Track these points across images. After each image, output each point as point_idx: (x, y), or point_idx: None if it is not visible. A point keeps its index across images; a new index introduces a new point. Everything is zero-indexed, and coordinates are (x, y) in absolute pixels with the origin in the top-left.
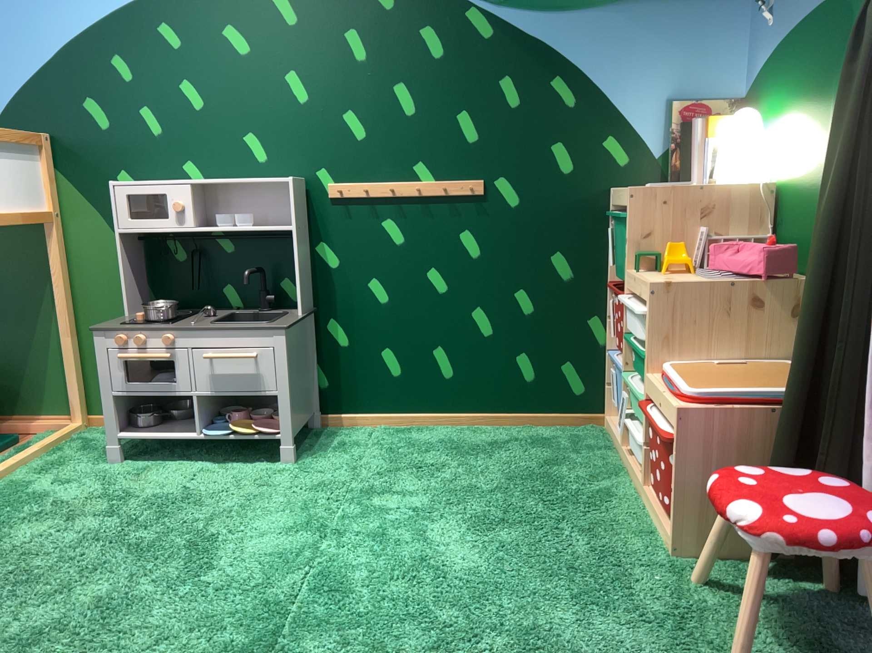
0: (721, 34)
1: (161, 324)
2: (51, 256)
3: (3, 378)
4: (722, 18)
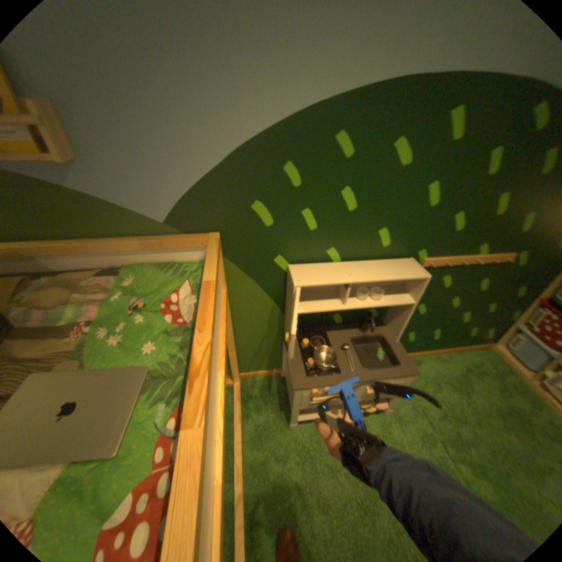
0: None
1: (331, 371)
2: None
3: None
4: None
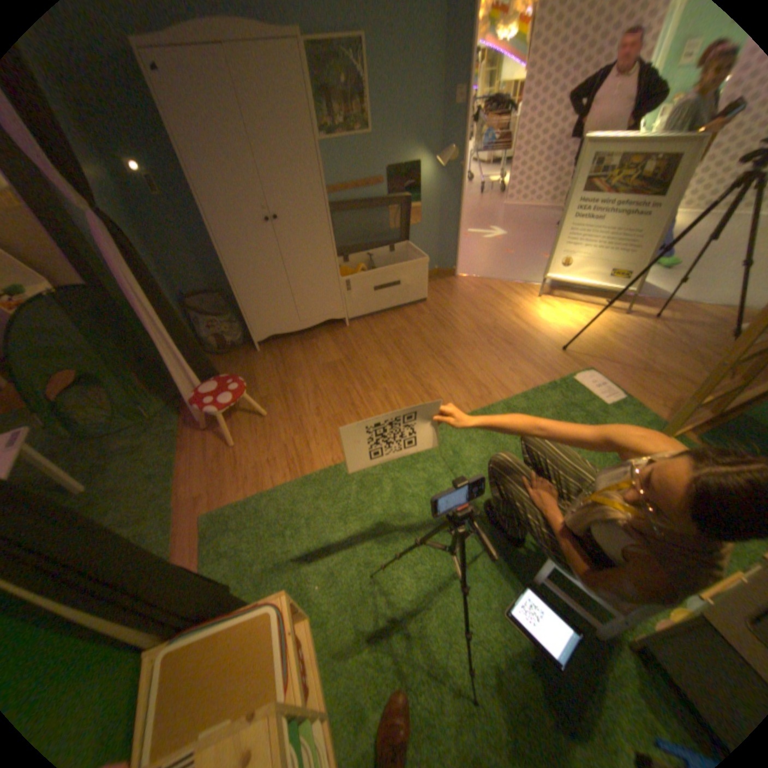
0: None
1: None
2: None
3: None
4: None
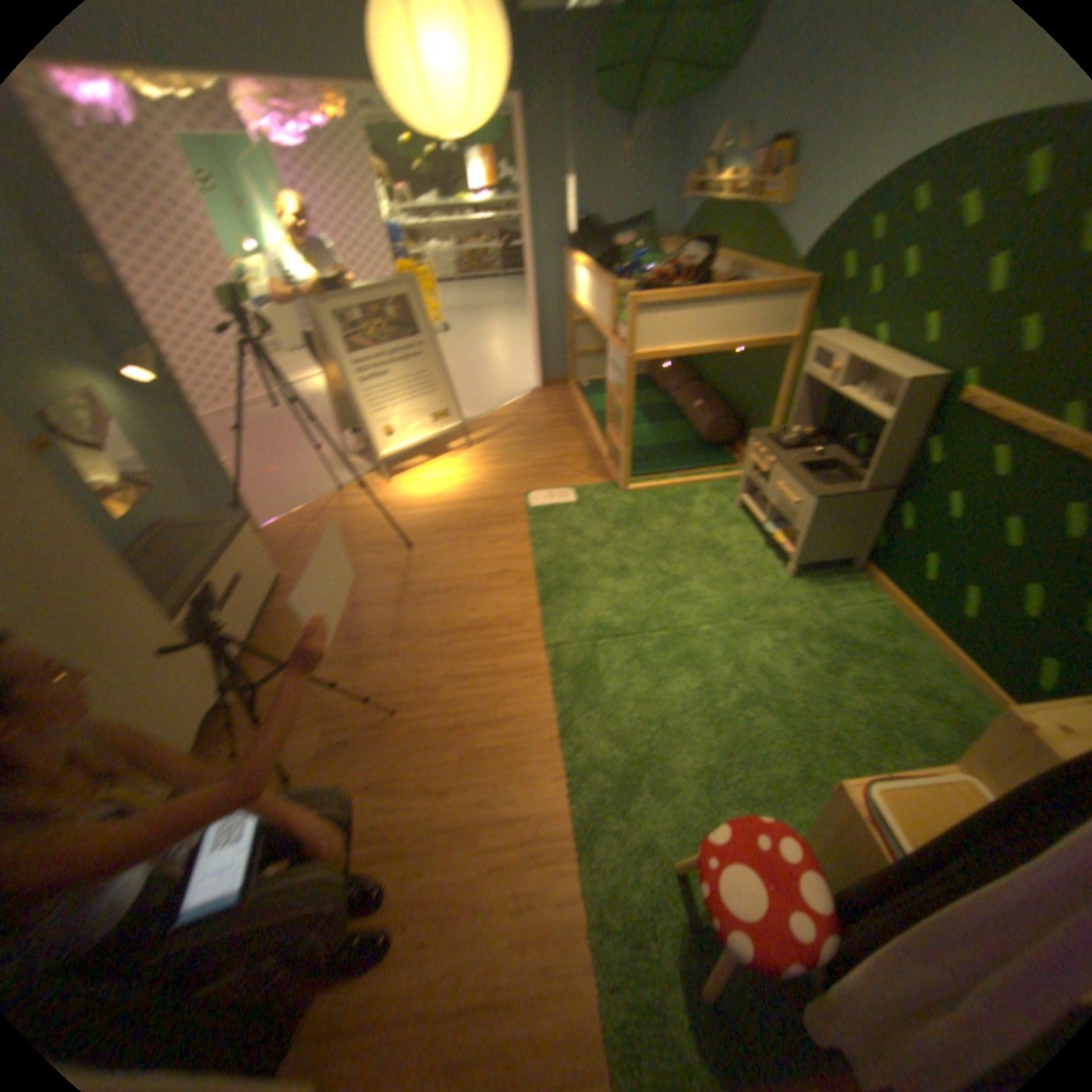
0: None
1: (780, 449)
2: (791, 365)
3: (752, 426)
4: None
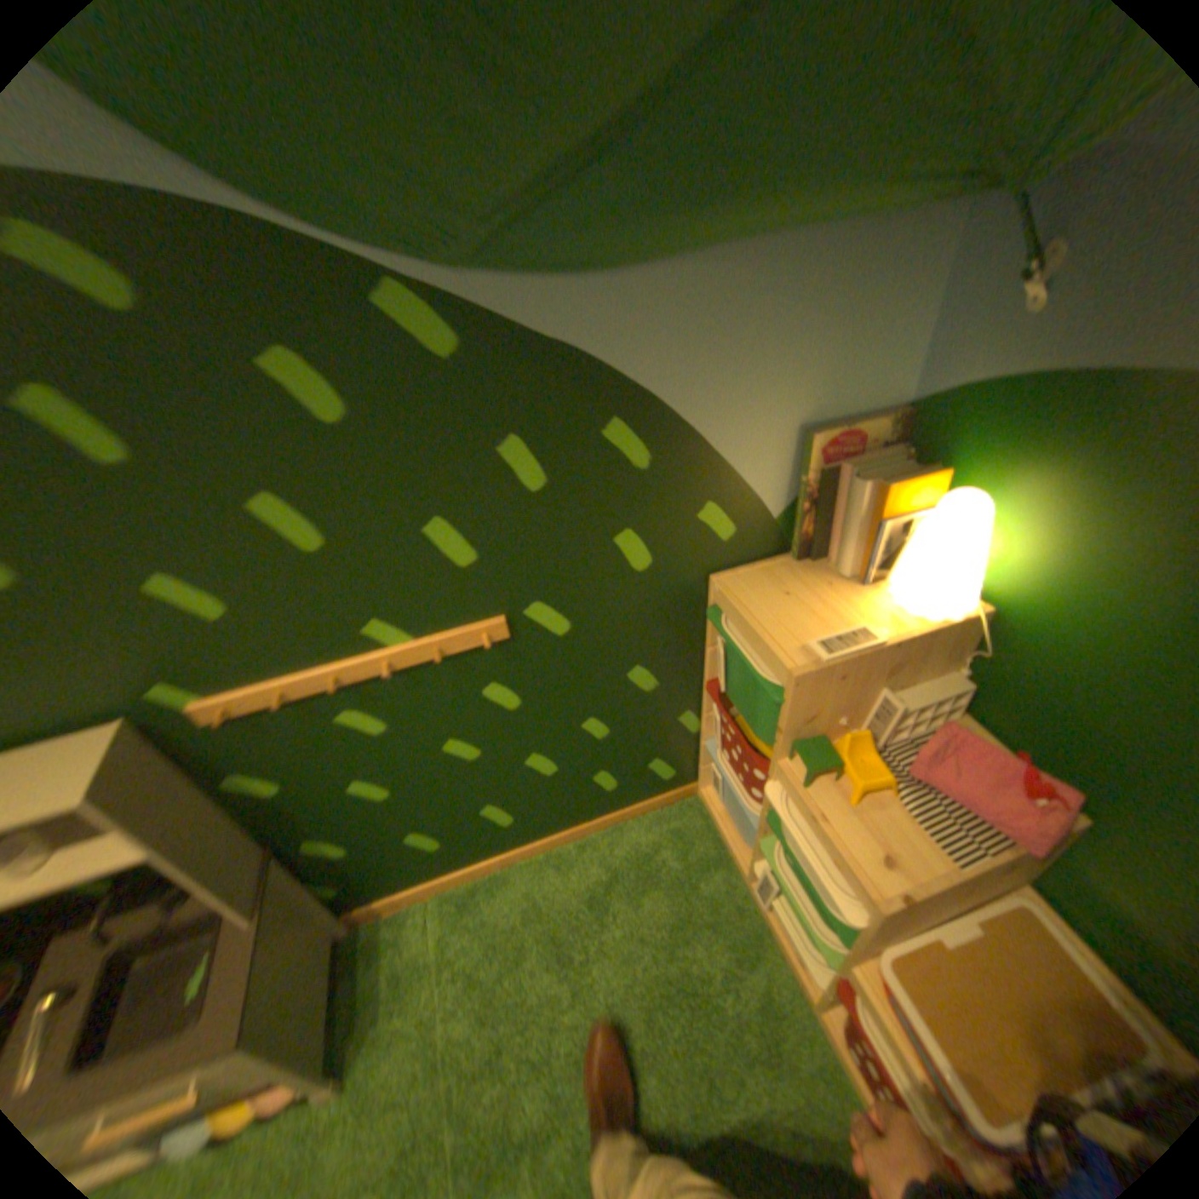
0: (911, 291)
1: None
2: None
3: None
4: (919, 257)
